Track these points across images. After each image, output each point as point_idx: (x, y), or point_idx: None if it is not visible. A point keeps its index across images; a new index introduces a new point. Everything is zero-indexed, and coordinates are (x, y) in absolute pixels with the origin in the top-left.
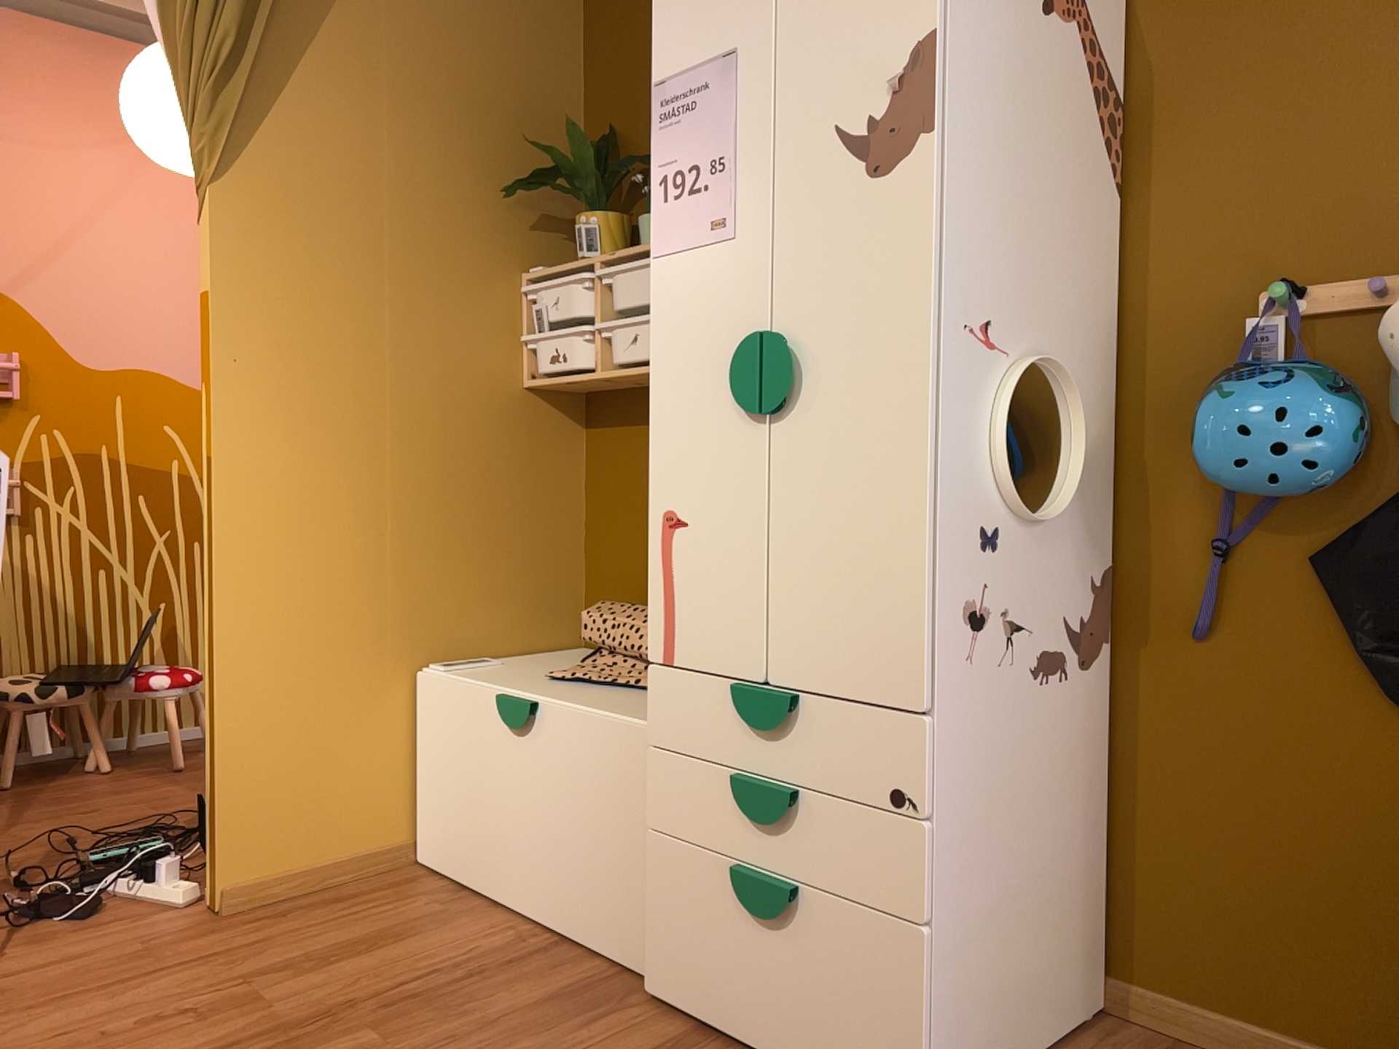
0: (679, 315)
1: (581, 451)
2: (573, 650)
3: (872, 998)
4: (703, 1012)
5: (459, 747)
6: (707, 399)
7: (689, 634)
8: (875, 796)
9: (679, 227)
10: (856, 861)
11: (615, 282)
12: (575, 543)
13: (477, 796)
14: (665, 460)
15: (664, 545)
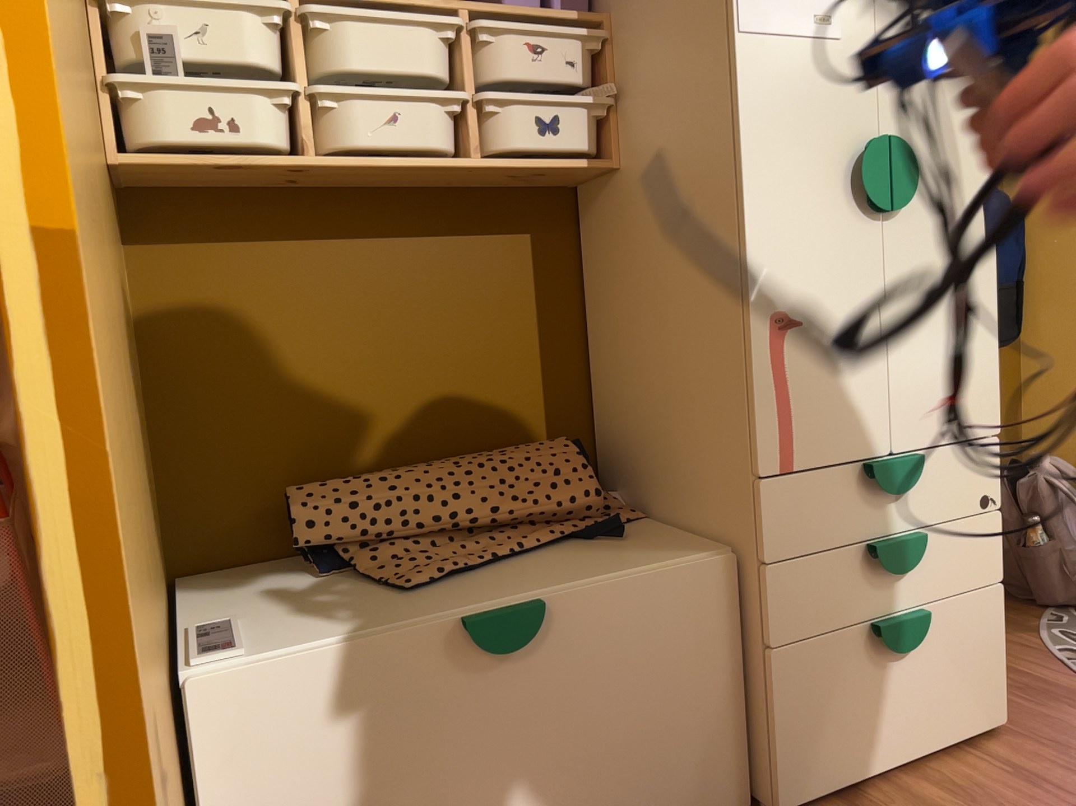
0: (780, 104)
1: (129, 282)
2: (196, 580)
3: (975, 653)
4: (846, 775)
5: (358, 747)
6: (819, 197)
7: (813, 432)
8: (970, 506)
9: (776, 8)
10: (960, 560)
11: (339, 34)
12: (148, 424)
13: (414, 797)
14: (773, 259)
15: (778, 349)
